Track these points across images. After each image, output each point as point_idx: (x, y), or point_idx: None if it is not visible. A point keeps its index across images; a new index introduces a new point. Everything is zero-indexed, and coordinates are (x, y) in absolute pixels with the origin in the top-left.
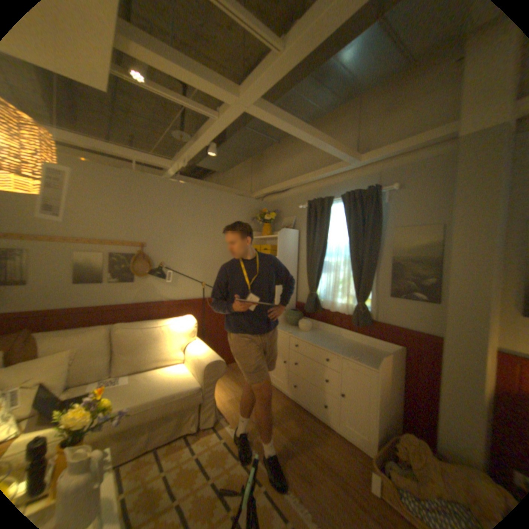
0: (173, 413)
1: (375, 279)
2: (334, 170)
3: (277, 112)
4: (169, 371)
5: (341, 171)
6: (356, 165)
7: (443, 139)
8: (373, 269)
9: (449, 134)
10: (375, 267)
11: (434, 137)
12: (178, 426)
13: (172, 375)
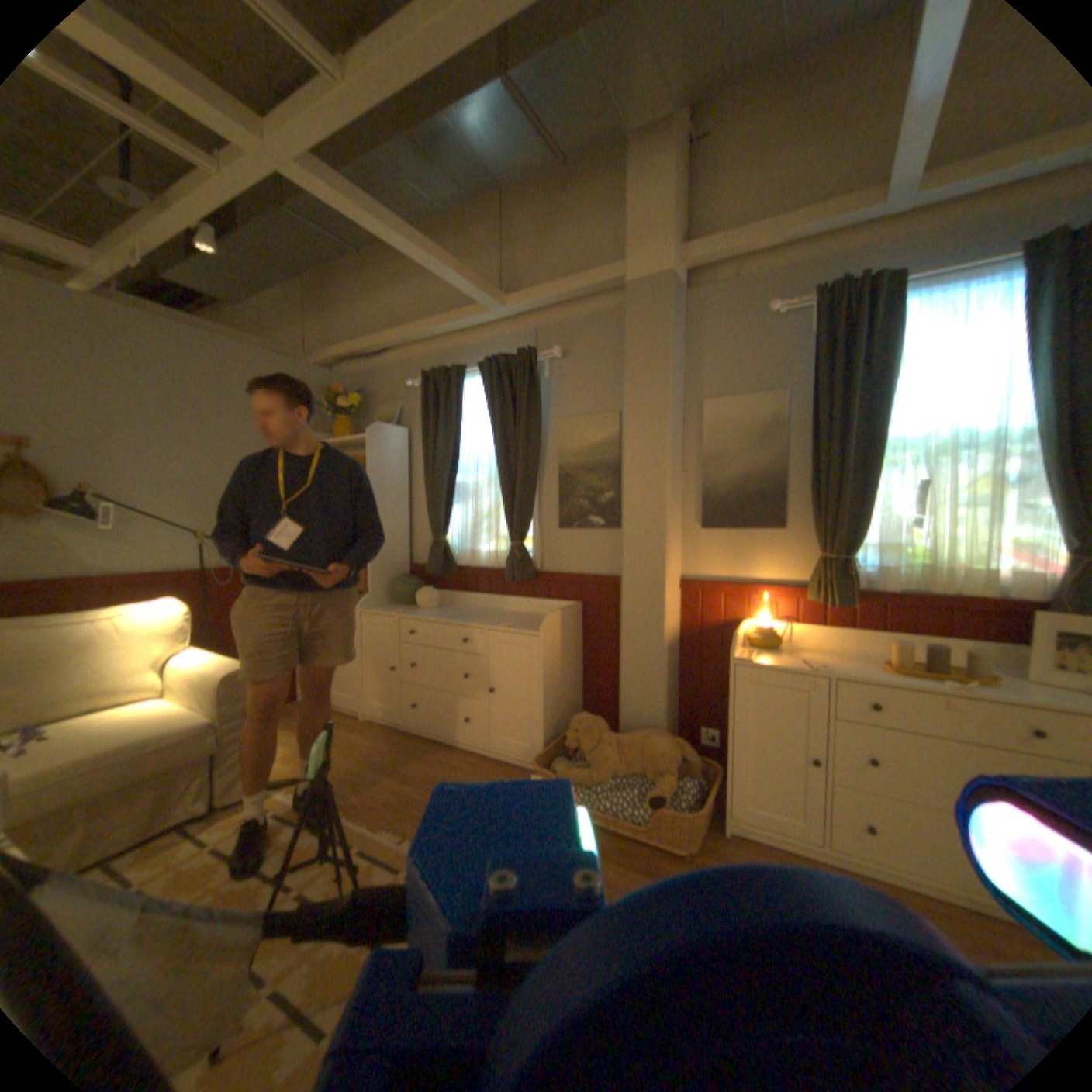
0: (146, 776)
1: (536, 503)
2: (467, 318)
3: (347, 186)
4: (125, 712)
5: (478, 322)
6: (500, 313)
7: (614, 285)
8: (532, 485)
9: (620, 279)
10: (535, 482)
11: (602, 280)
12: (160, 806)
13: (135, 715)
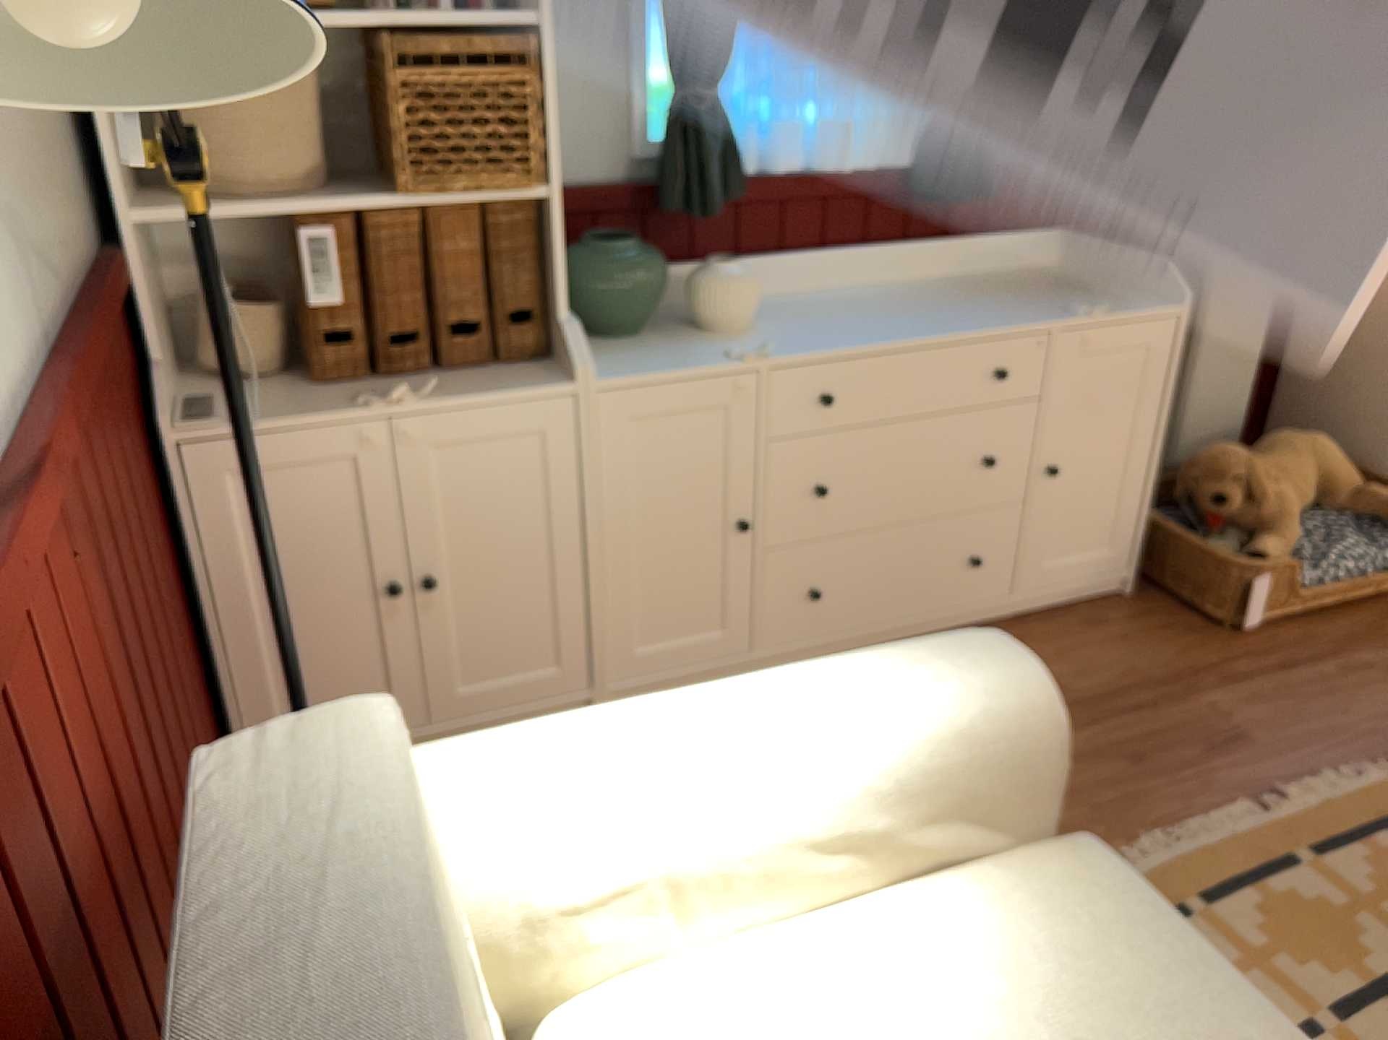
0: None
1: None
2: None
3: None
4: None
5: None
6: None
7: None
8: None
9: None
10: None
11: None
12: None
13: (912, 1010)
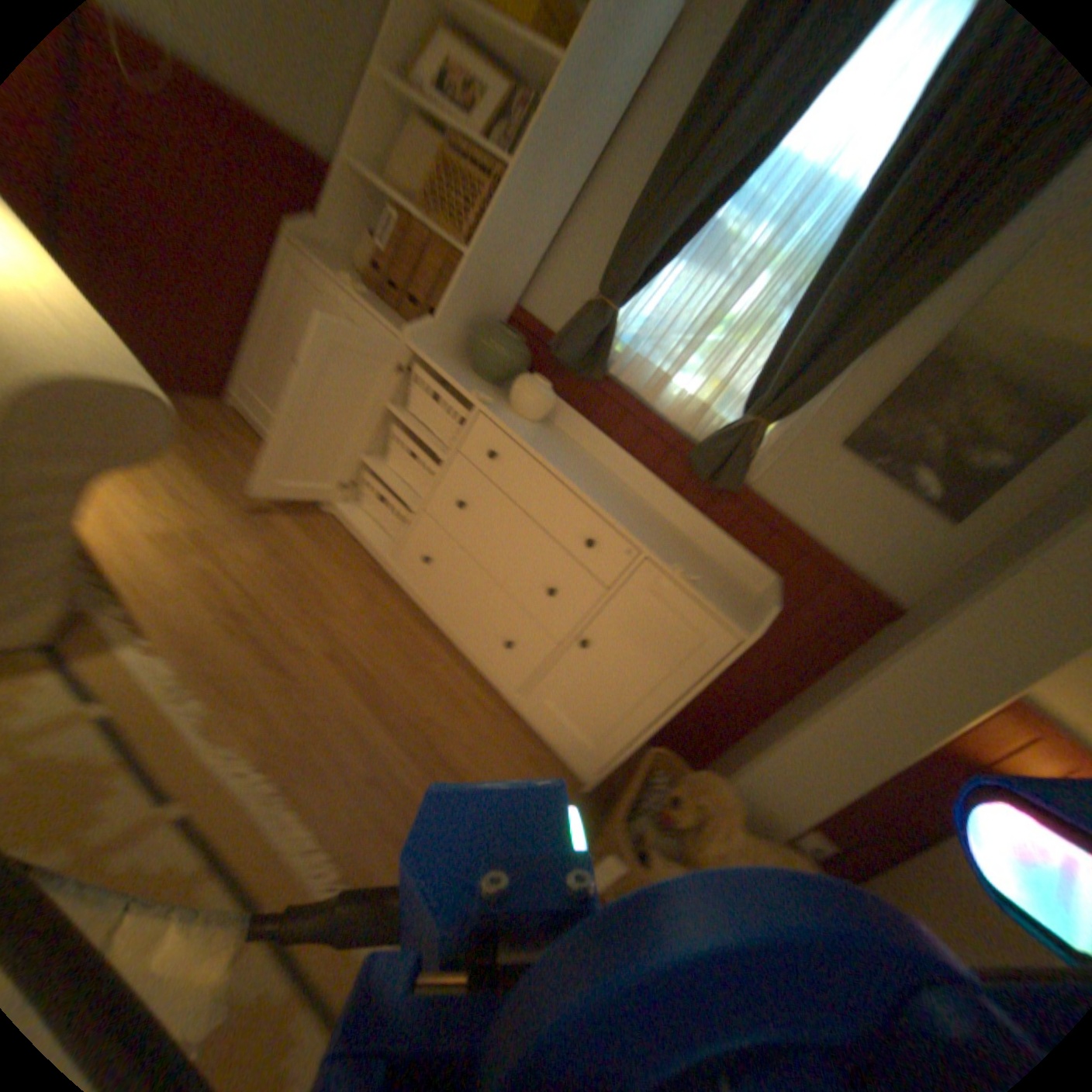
0: None
1: (845, 373)
2: None
3: None
4: None
5: None
6: None
7: None
8: (878, 339)
9: None
10: (886, 337)
11: None
12: None
13: None
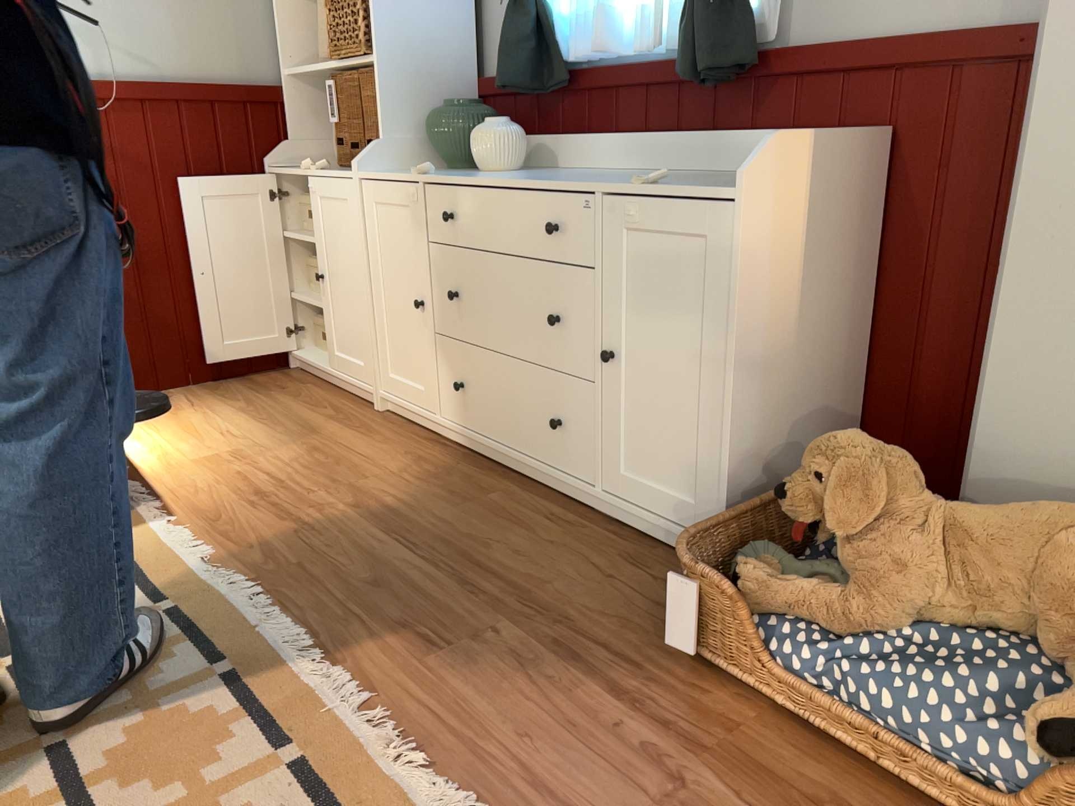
0: None
1: None
2: None
3: None
4: None
5: None
6: None
7: None
8: None
9: None
10: None
11: None
12: None
13: None
